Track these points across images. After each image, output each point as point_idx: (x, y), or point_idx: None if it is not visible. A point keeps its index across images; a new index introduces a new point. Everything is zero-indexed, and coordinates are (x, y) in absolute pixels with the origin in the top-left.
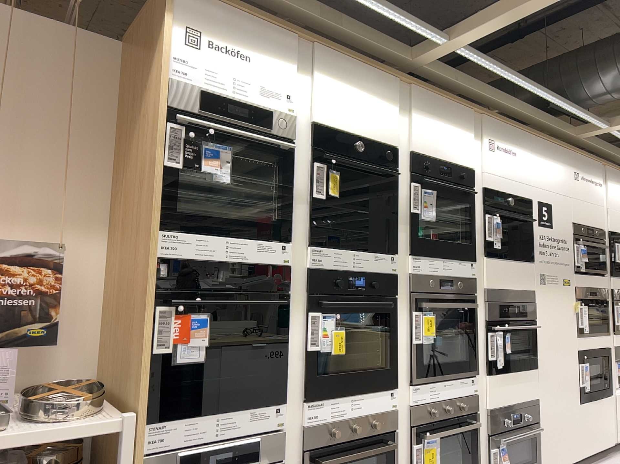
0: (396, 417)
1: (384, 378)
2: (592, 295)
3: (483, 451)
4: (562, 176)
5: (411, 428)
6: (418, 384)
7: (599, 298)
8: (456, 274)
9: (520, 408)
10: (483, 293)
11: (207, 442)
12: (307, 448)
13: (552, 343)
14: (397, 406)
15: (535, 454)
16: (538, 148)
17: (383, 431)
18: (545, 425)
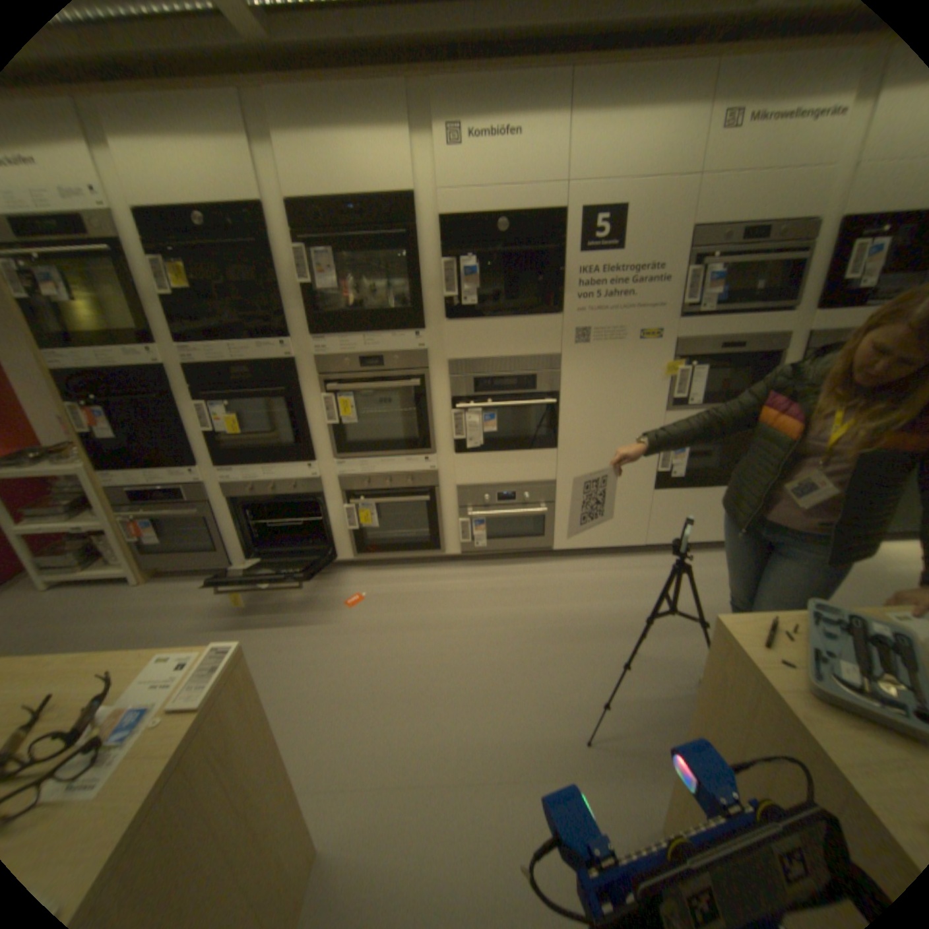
0: (318, 485)
1: (296, 454)
2: (735, 348)
3: (451, 519)
4: (683, 131)
5: (347, 493)
6: (342, 460)
7: (763, 350)
8: (388, 350)
9: (515, 489)
10: (445, 366)
11: (143, 486)
12: (227, 497)
13: (598, 421)
14: (322, 475)
15: (548, 532)
16: (600, 92)
17: (305, 493)
18: (566, 508)
